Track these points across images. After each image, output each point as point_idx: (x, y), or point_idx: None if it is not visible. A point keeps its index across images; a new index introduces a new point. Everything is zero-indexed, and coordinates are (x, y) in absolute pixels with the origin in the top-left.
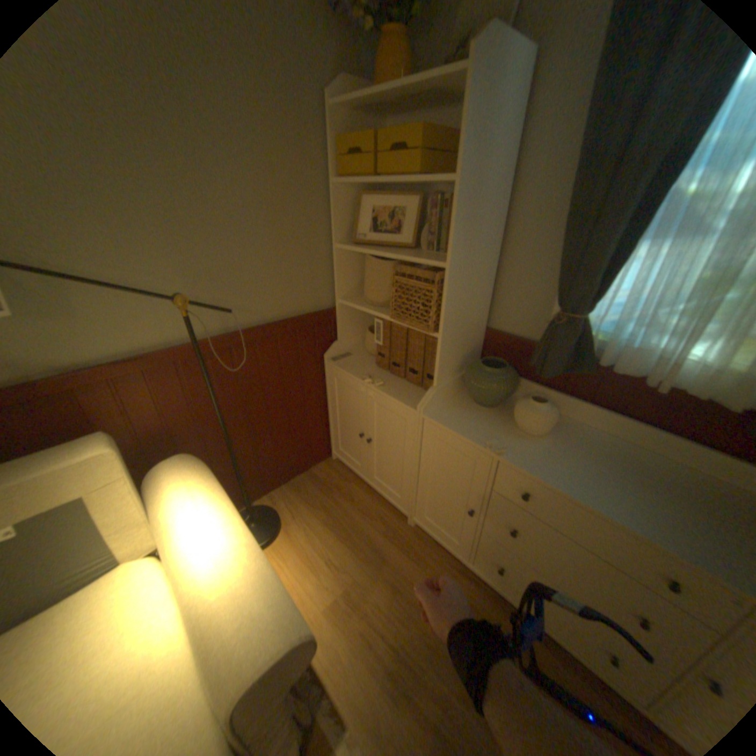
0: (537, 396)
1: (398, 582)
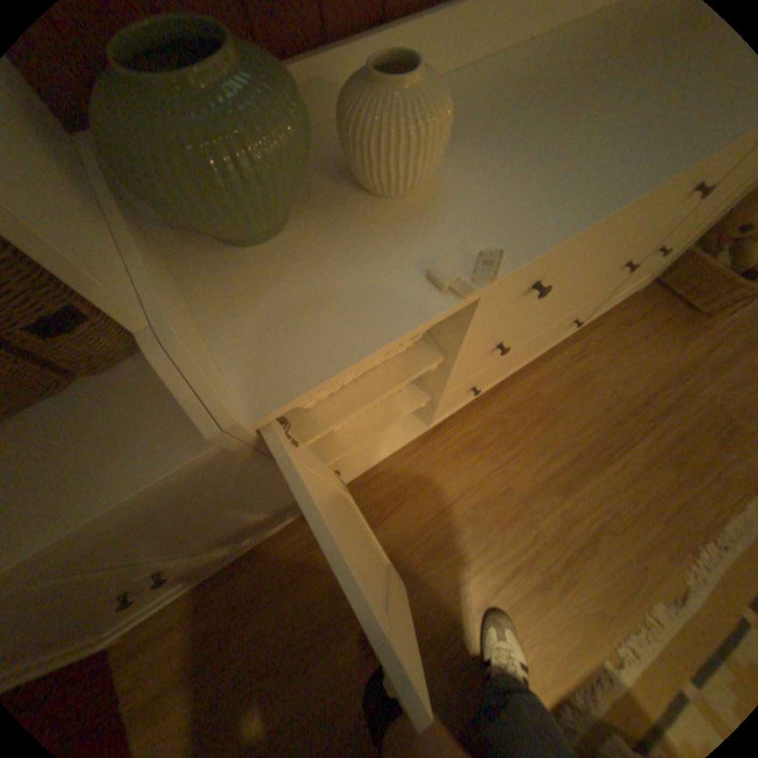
0: (375, 58)
1: (425, 539)
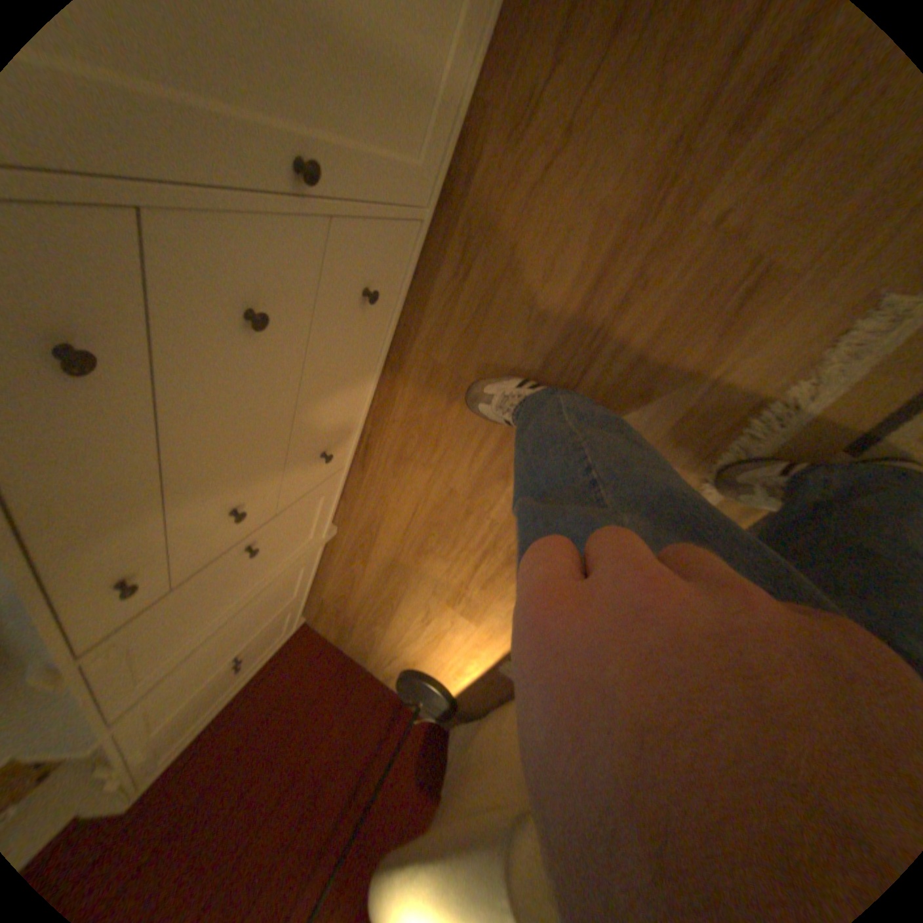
0: None
1: (408, 542)
